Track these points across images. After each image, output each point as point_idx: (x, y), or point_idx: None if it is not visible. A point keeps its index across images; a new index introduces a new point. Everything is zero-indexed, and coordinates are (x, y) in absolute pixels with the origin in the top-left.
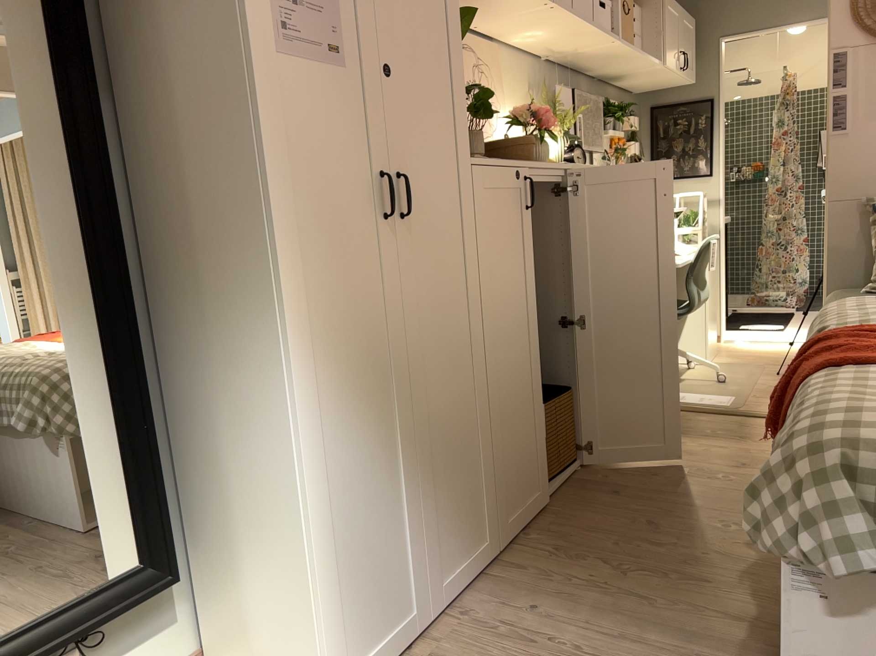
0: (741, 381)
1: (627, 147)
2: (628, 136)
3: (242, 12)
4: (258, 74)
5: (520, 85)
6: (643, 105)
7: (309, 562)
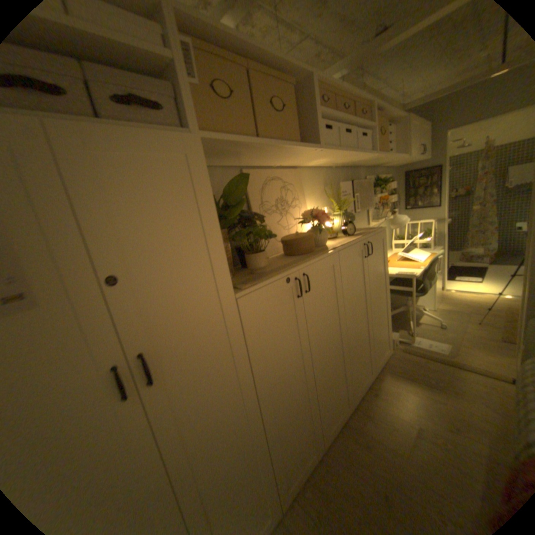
0: (455, 330)
1: (389, 198)
2: (390, 191)
3: None
4: None
5: (318, 186)
6: (400, 170)
7: None
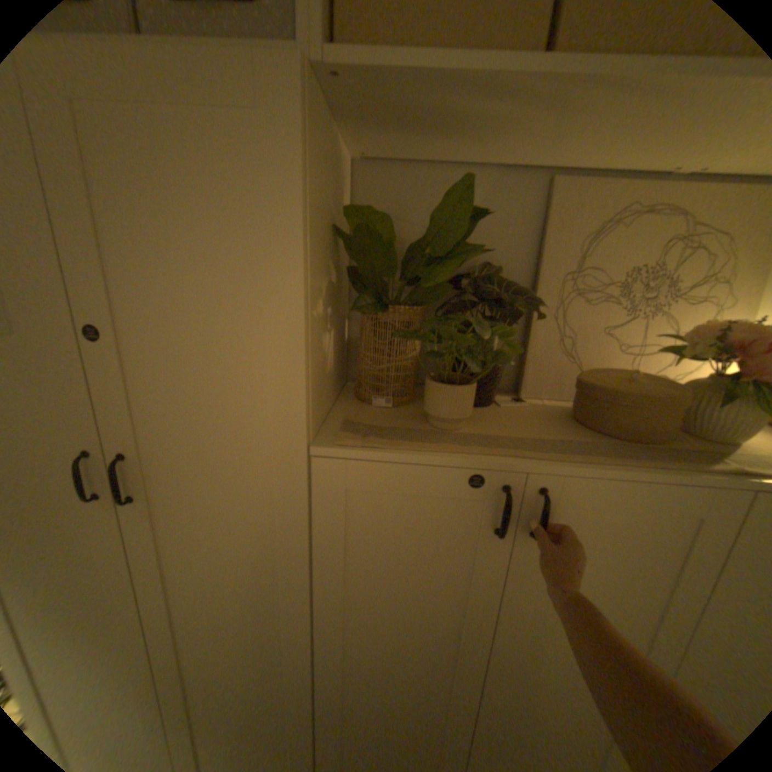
0: None
1: None
2: None
3: None
4: None
5: None
6: None
7: None
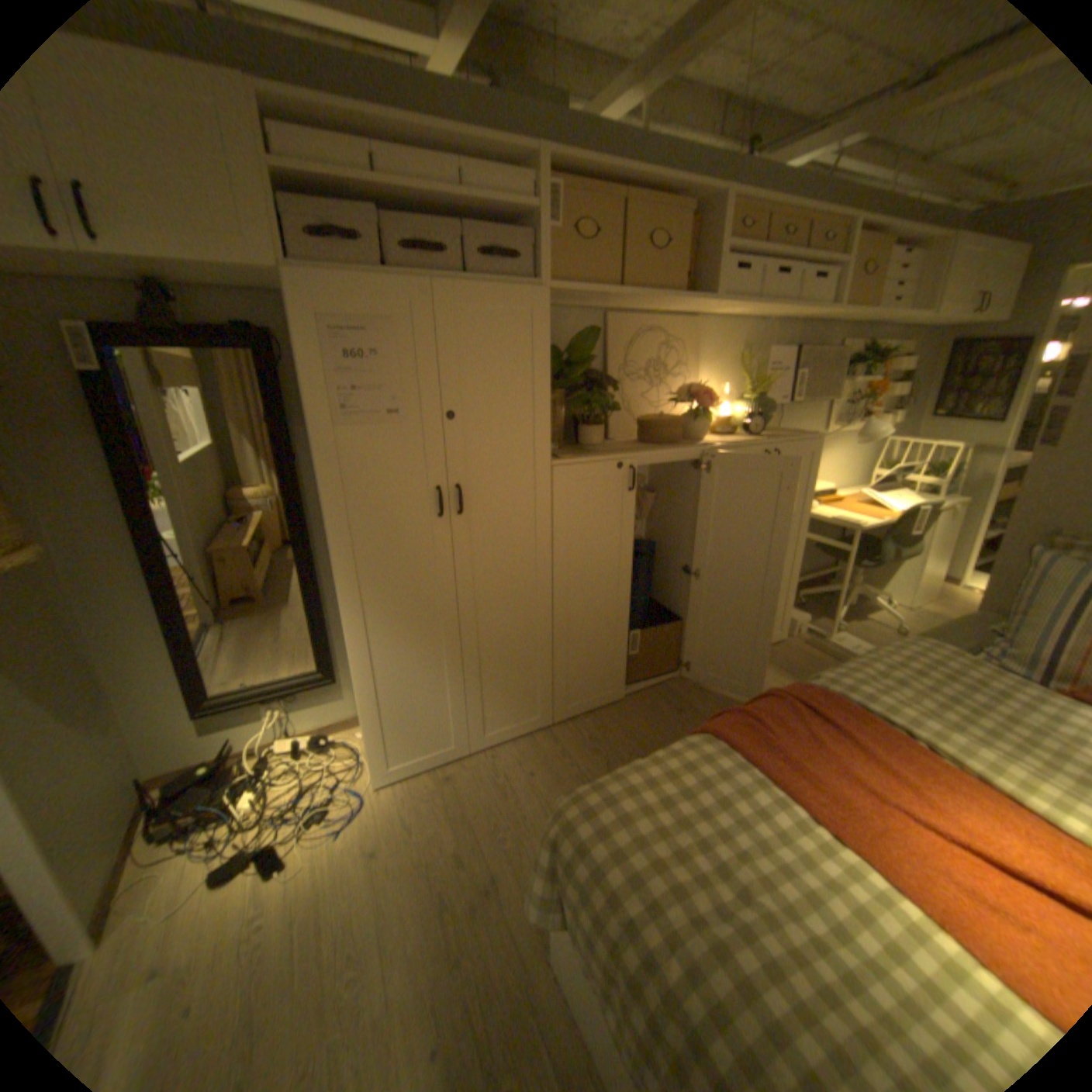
0: None
1: (890, 388)
2: (903, 374)
3: (308, 408)
4: (322, 444)
5: (731, 348)
6: (947, 335)
7: (361, 707)
